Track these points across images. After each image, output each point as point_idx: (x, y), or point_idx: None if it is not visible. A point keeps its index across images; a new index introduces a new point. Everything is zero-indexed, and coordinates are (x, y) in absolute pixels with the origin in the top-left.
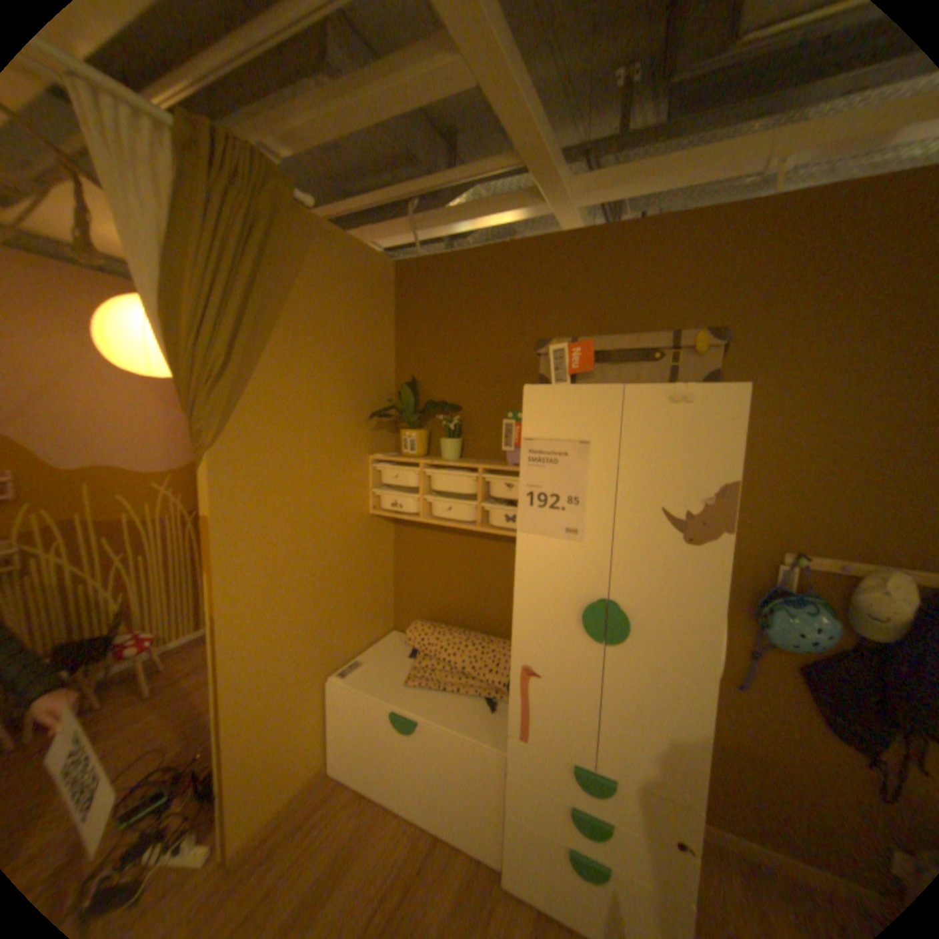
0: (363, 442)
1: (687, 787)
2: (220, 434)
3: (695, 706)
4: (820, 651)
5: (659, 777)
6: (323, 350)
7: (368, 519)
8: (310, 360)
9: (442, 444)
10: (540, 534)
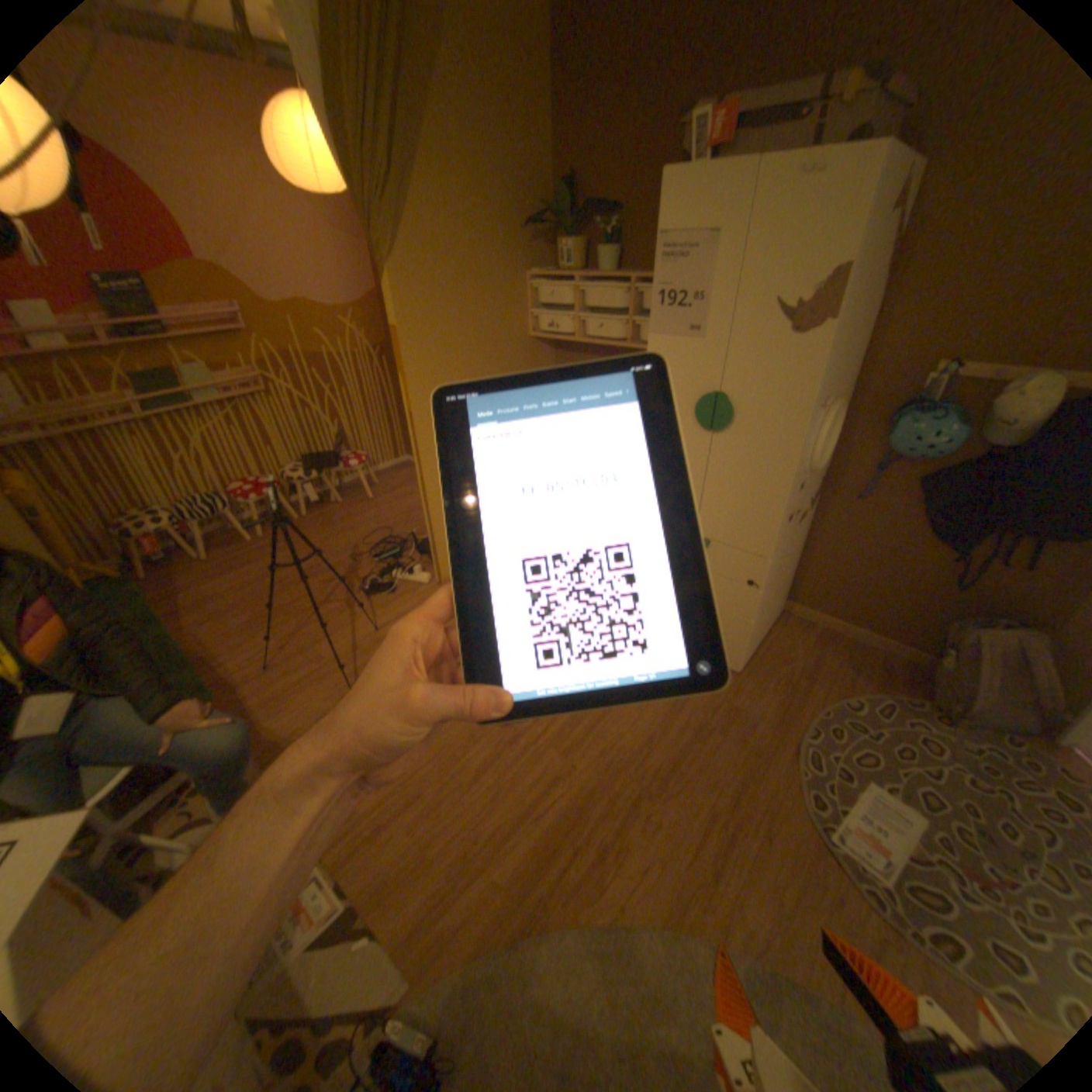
0: (519, 256)
1: (759, 541)
2: (392, 248)
3: (775, 479)
4: (935, 456)
5: (740, 535)
6: (472, 144)
7: (528, 343)
8: (460, 158)
9: (597, 253)
10: (667, 334)
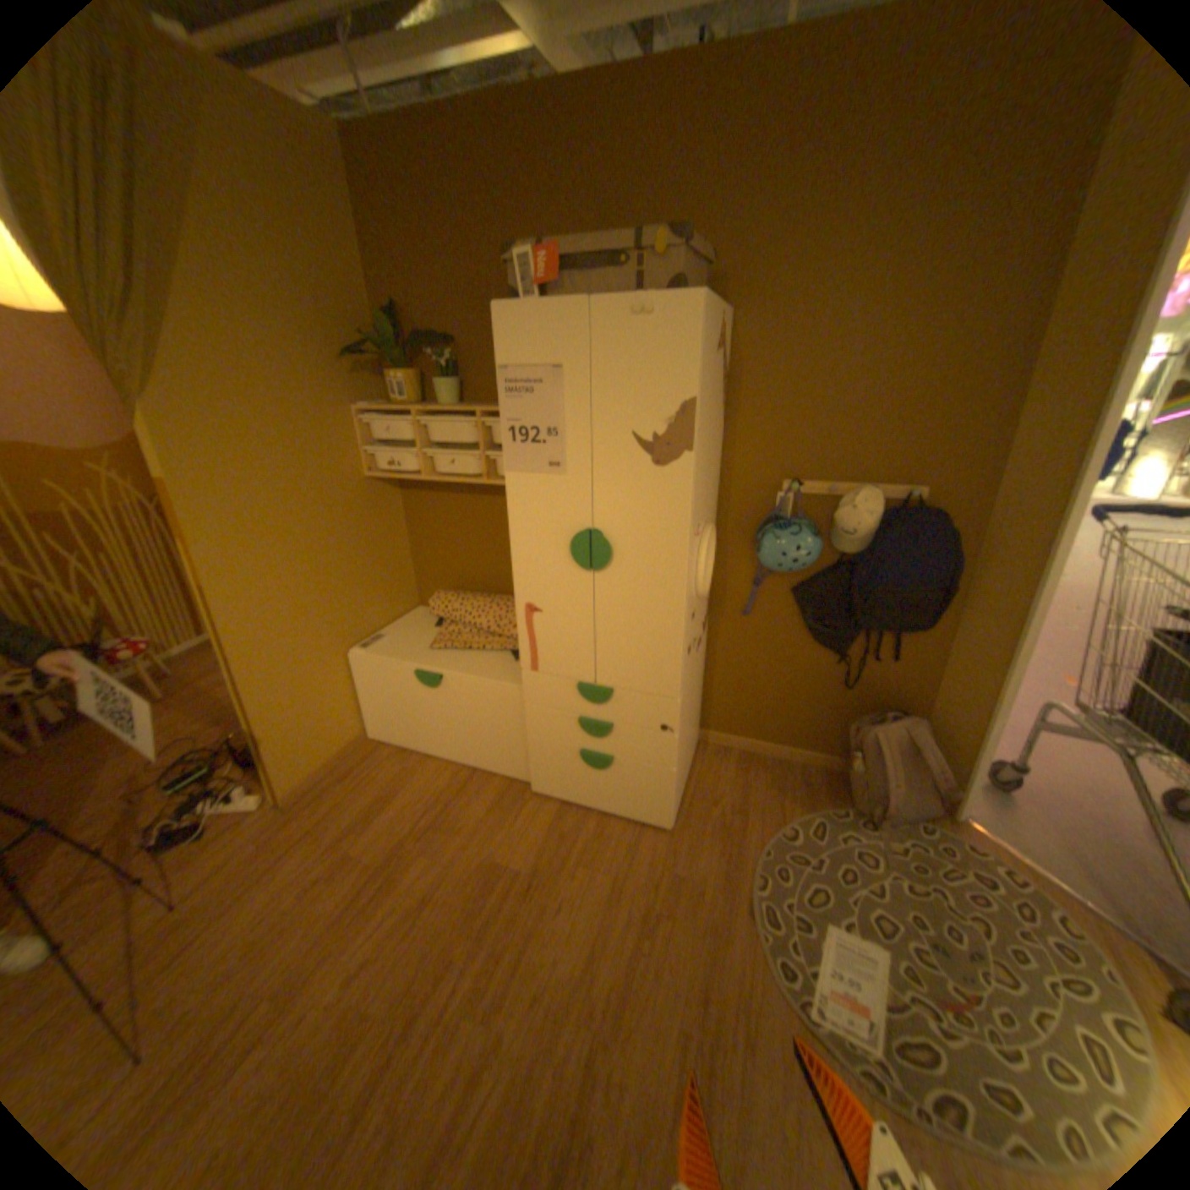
0: (339, 389)
1: (664, 682)
2: (147, 381)
3: (667, 614)
4: (800, 569)
5: (643, 678)
6: (257, 266)
7: (364, 485)
8: (242, 280)
9: (434, 387)
10: (525, 472)
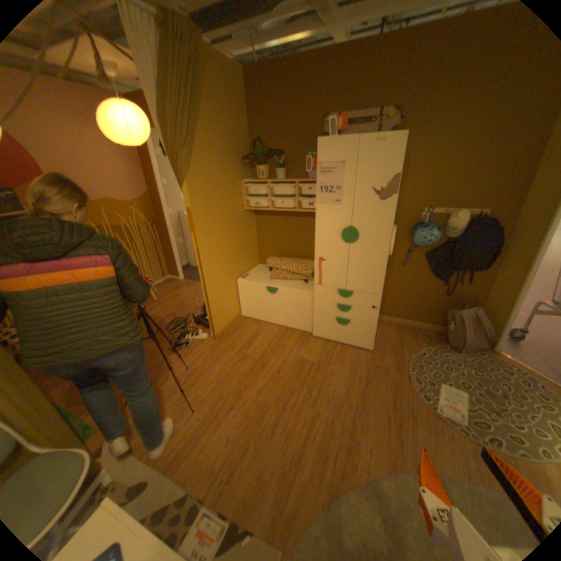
0: (238, 173)
1: (375, 287)
2: (188, 171)
3: (379, 260)
4: (430, 244)
5: (366, 286)
6: (217, 125)
7: (244, 212)
8: (213, 131)
9: (276, 171)
10: (324, 204)
